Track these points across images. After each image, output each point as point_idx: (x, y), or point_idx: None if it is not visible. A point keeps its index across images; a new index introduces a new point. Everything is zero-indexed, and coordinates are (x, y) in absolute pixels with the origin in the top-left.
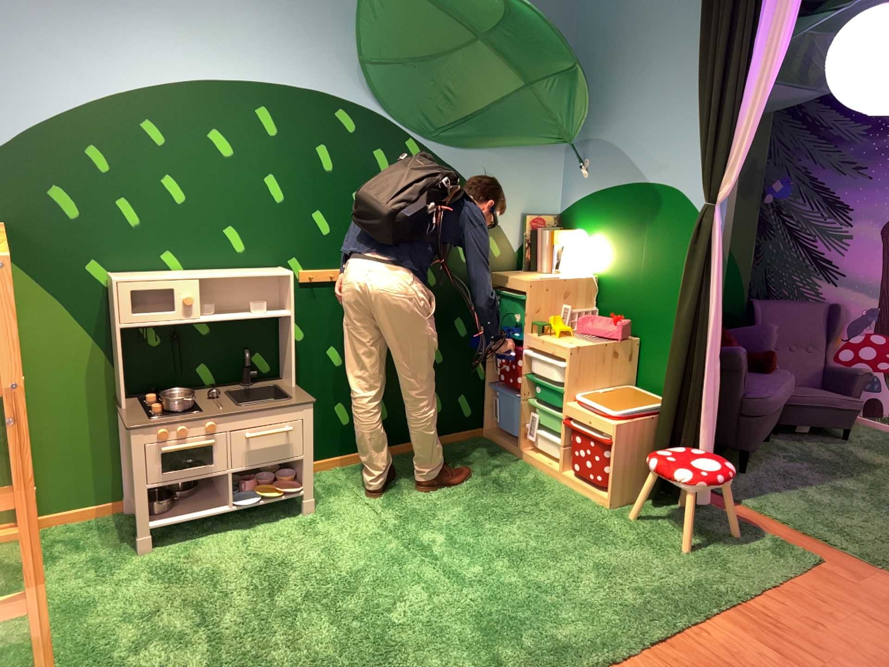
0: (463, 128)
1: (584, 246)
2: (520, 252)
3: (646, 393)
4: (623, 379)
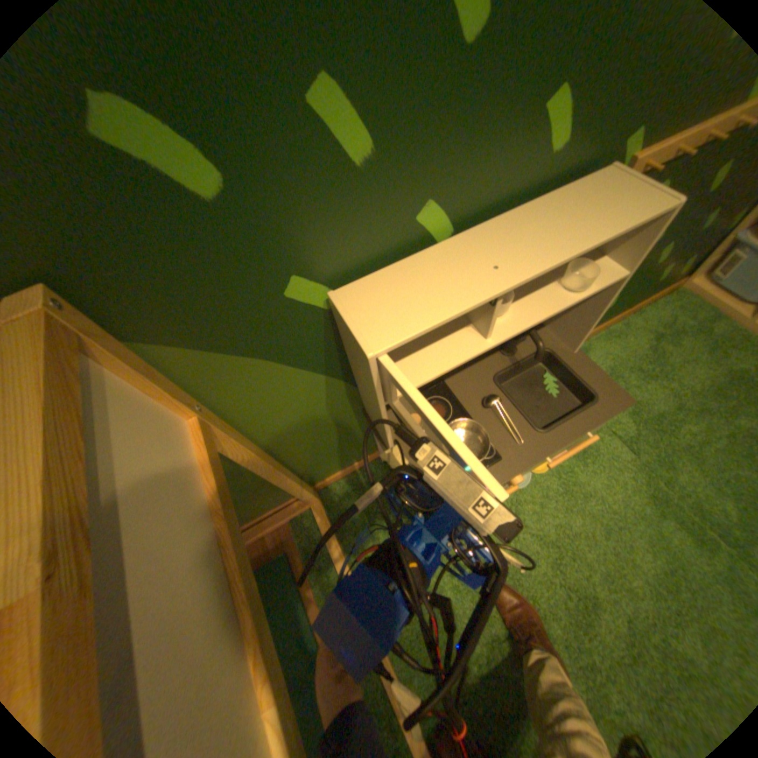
0: None
1: None
2: None
3: None
4: None
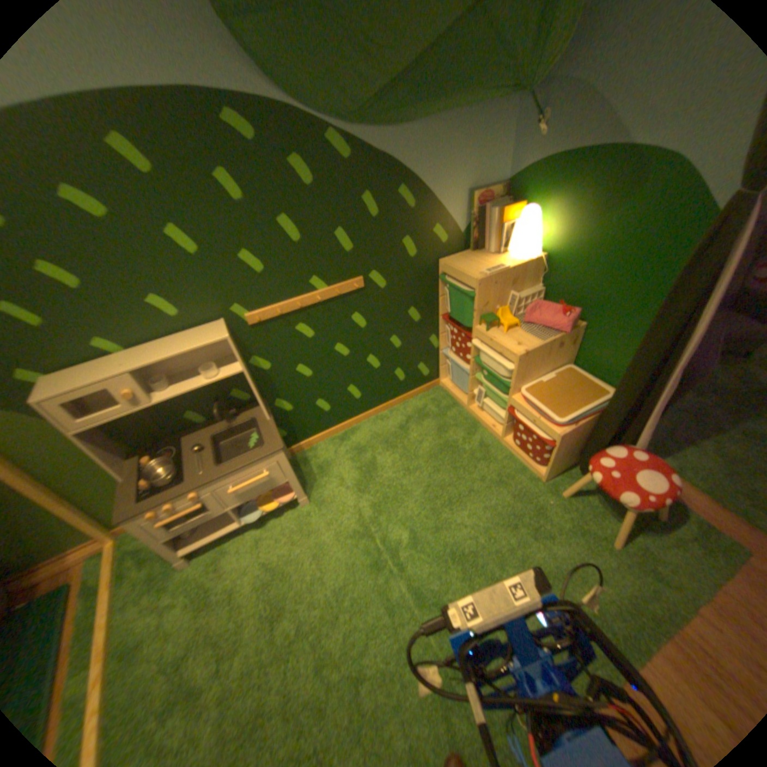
0: (396, 90)
1: (540, 223)
2: (469, 231)
3: (592, 379)
4: (568, 360)
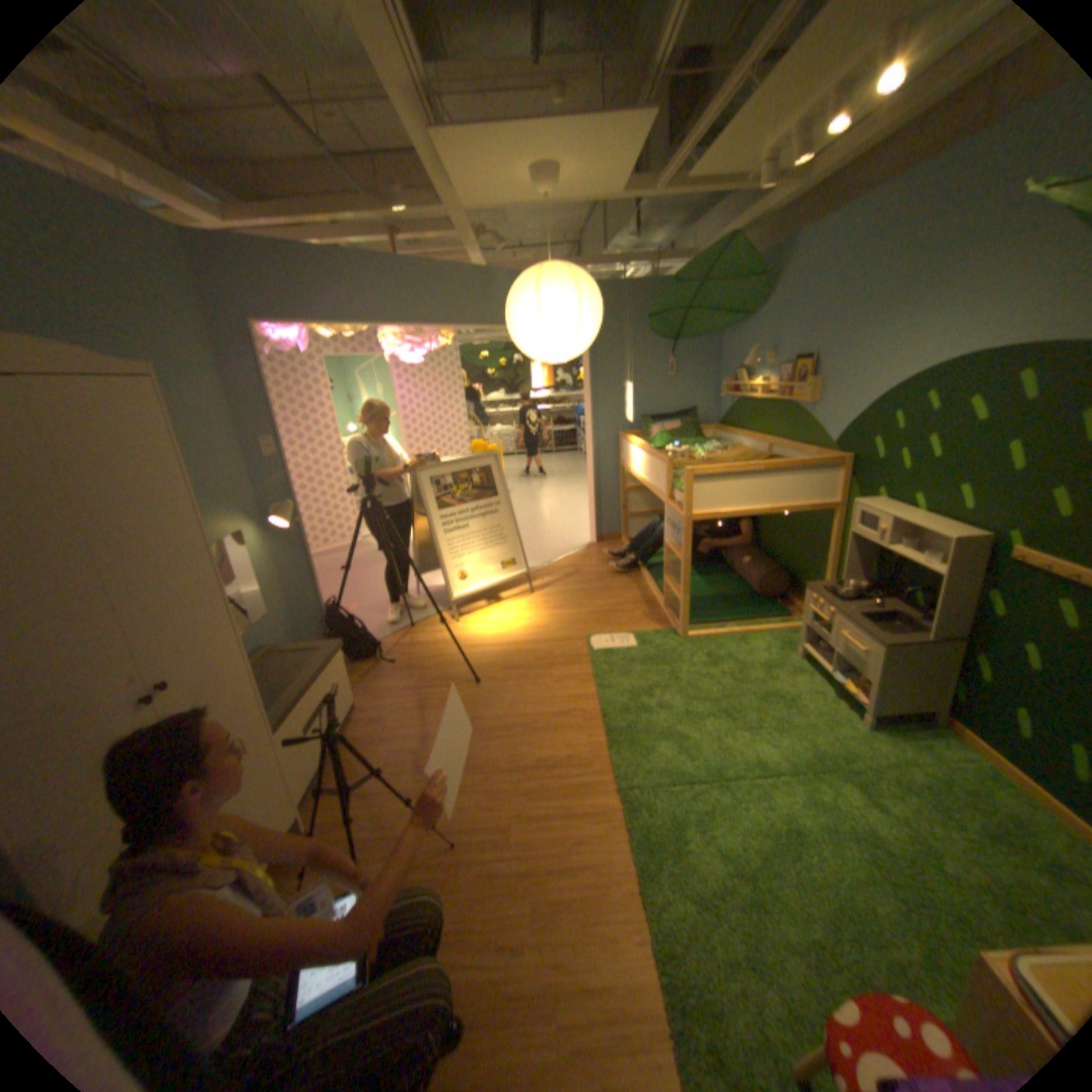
0: None
1: None
2: None
3: None
4: None
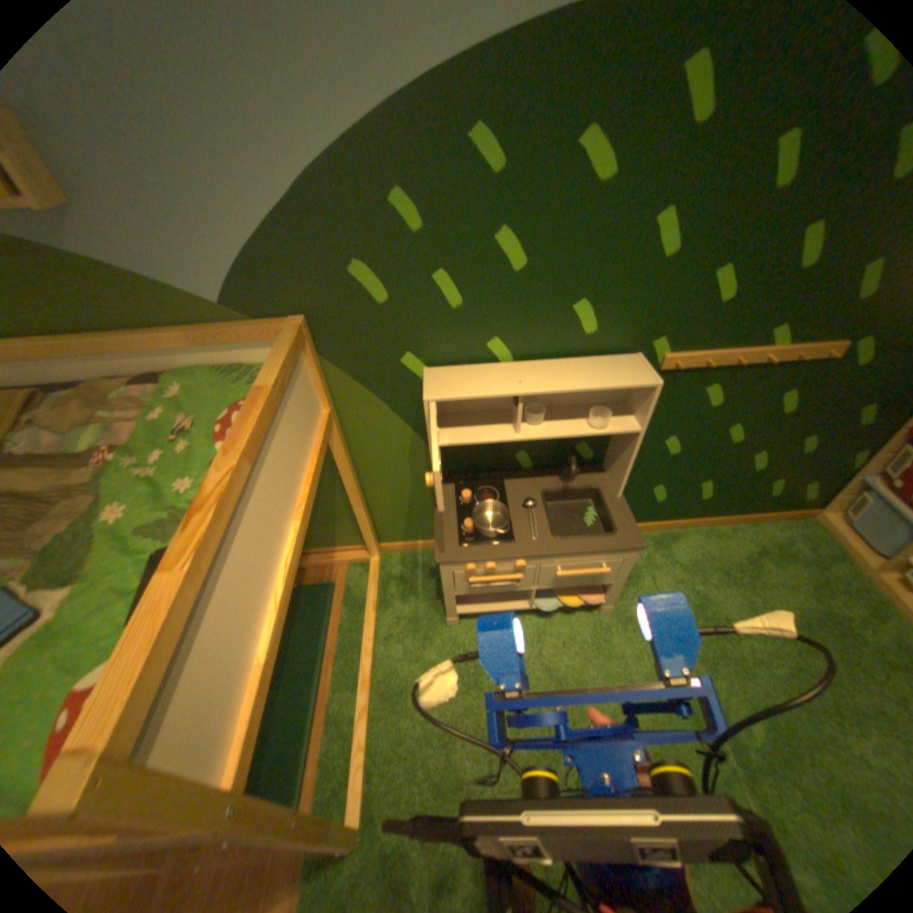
0: None
1: None
2: None
3: None
4: None
